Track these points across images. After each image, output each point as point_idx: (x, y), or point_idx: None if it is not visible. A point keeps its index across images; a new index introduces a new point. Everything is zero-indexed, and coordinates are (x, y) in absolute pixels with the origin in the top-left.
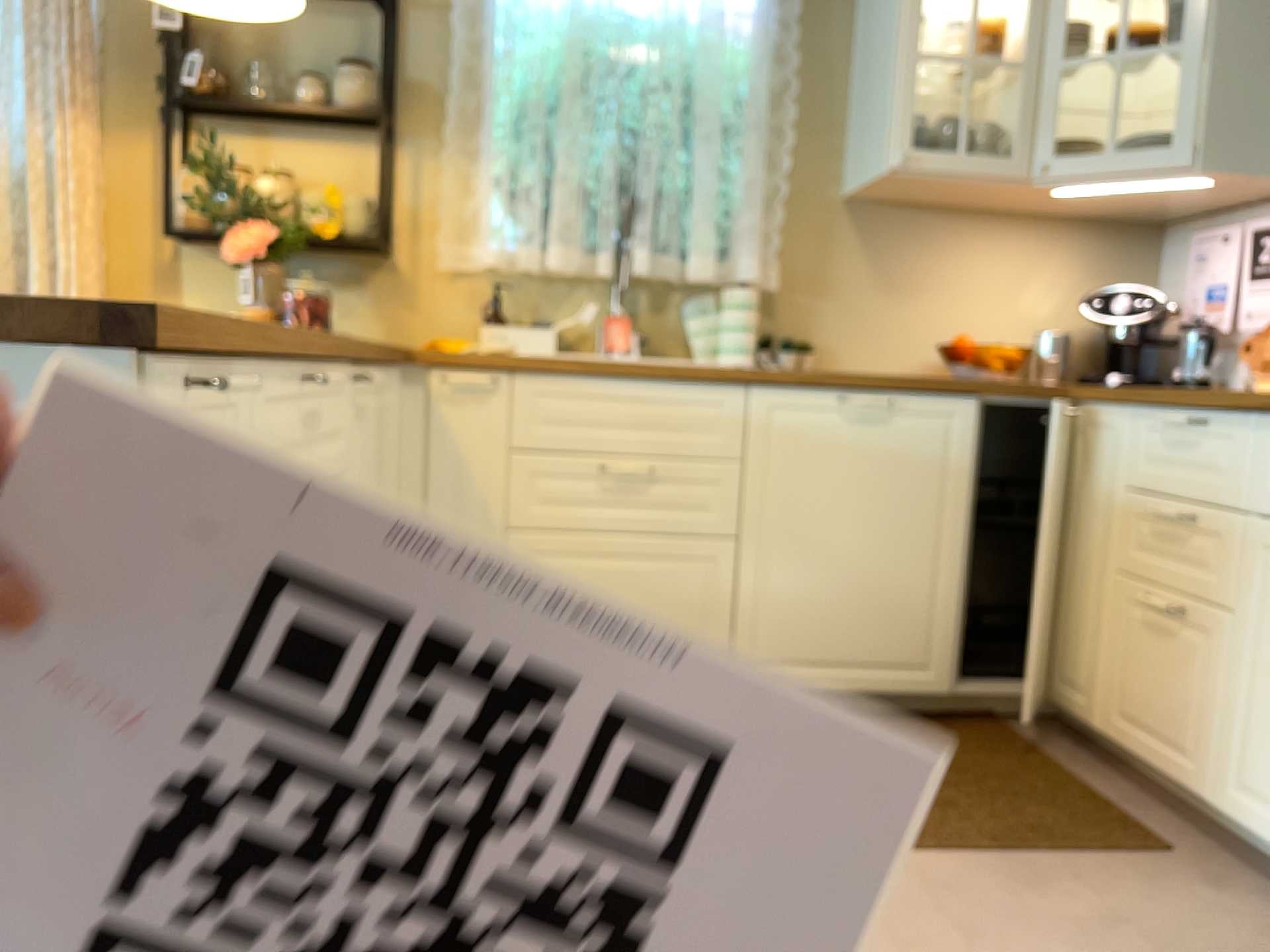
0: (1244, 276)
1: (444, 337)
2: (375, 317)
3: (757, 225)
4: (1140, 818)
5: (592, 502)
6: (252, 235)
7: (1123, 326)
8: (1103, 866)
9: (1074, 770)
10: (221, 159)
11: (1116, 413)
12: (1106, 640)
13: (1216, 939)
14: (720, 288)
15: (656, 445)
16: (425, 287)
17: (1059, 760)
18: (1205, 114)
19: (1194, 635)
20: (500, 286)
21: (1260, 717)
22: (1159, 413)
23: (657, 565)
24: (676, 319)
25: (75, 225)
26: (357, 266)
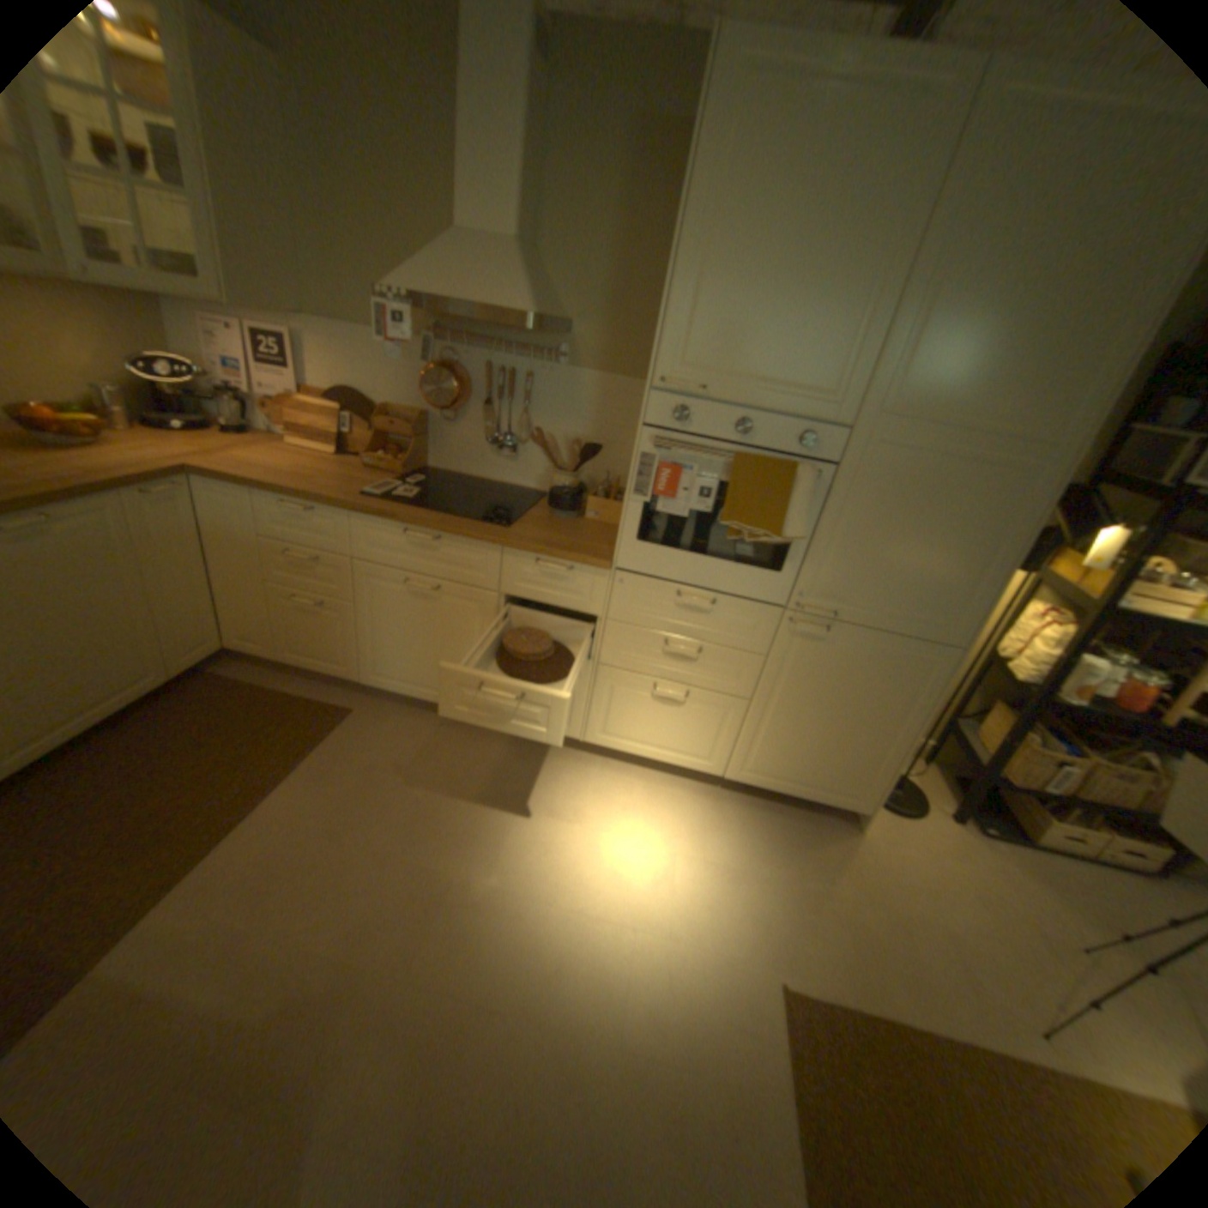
0: (238, 353)
1: None
2: None
3: None
4: (320, 699)
5: None
6: None
7: (158, 381)
8: (332, 741)
9: (266, 686)
10: None
11: (229, 490)
12: (263, 617)
13: (396, 747)
14: None
15: None
16: None
17: (253, 684)
18: (213, 260)
19: (327, 614)
20: None
21: (374, 645)
22: (269, 498)
23: None
24: None
25: None
26: None
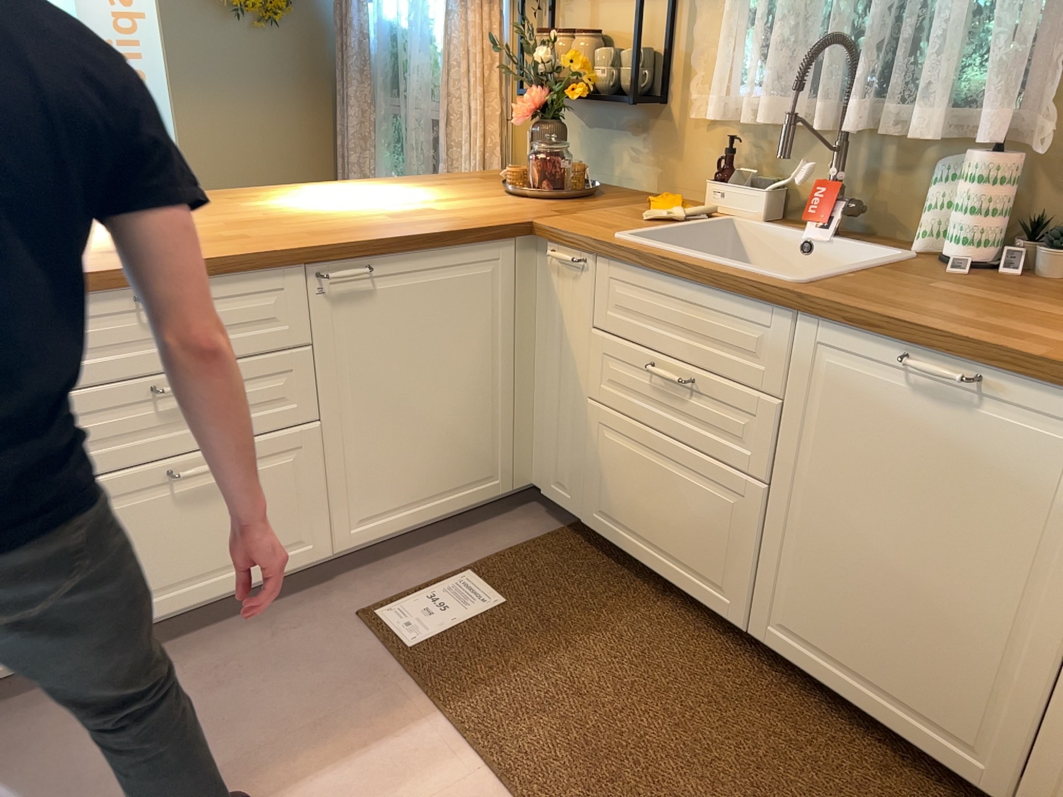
0: None
1: (696, 188)
2: (650, 164)
3: (1054, 54)
4: None
5: (646, 395)
6: (525, 102)
7: None
8: None
9: None
10: (534, 30)
11: None
12: None
13: None
14: (987, 147)
15: (701, 356)
16: (686, 137)
17: None
18: None
19: None
20: (732, 140)
21: None
22: None
23: (692, 477)
24: (920, 186)
25: (477, 89)
26: (641, 115)
